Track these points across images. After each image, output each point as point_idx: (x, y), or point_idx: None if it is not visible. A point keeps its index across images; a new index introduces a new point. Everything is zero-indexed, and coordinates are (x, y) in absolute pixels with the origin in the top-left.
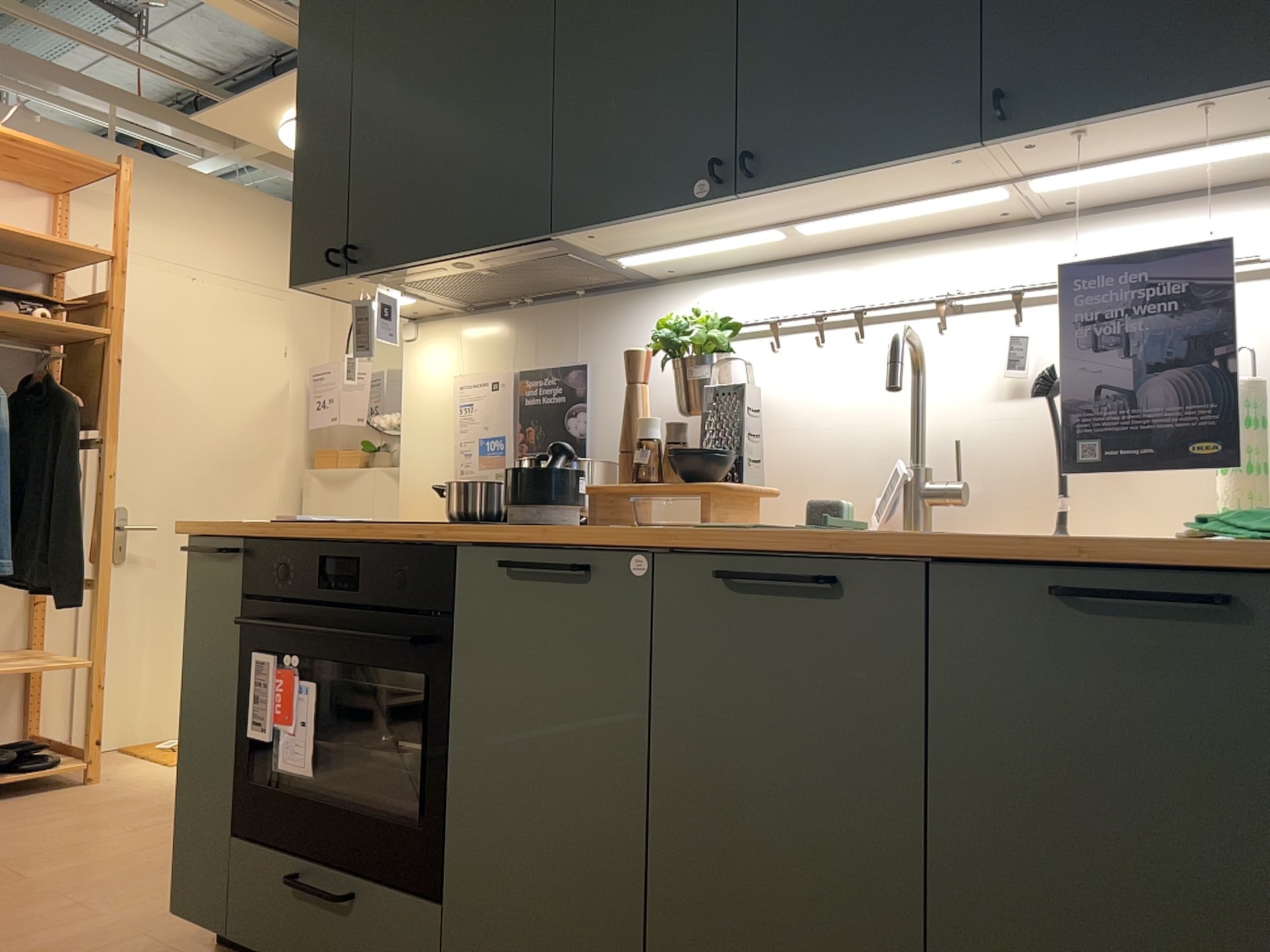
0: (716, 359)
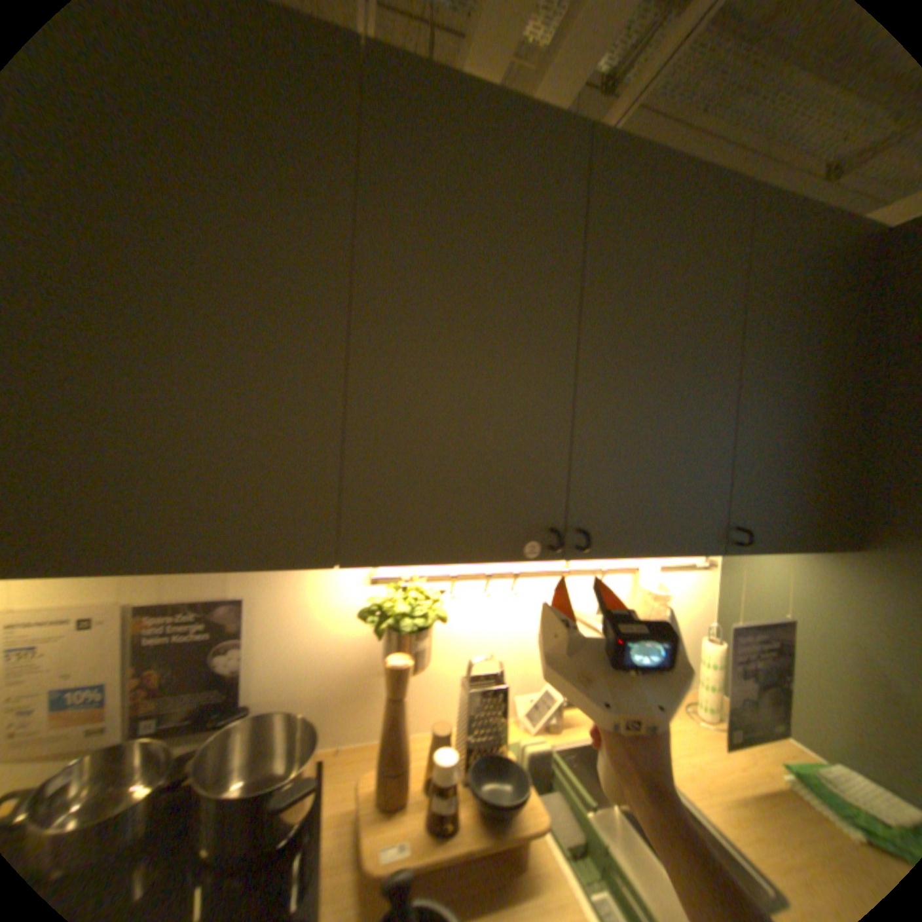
0: (430, 626)
